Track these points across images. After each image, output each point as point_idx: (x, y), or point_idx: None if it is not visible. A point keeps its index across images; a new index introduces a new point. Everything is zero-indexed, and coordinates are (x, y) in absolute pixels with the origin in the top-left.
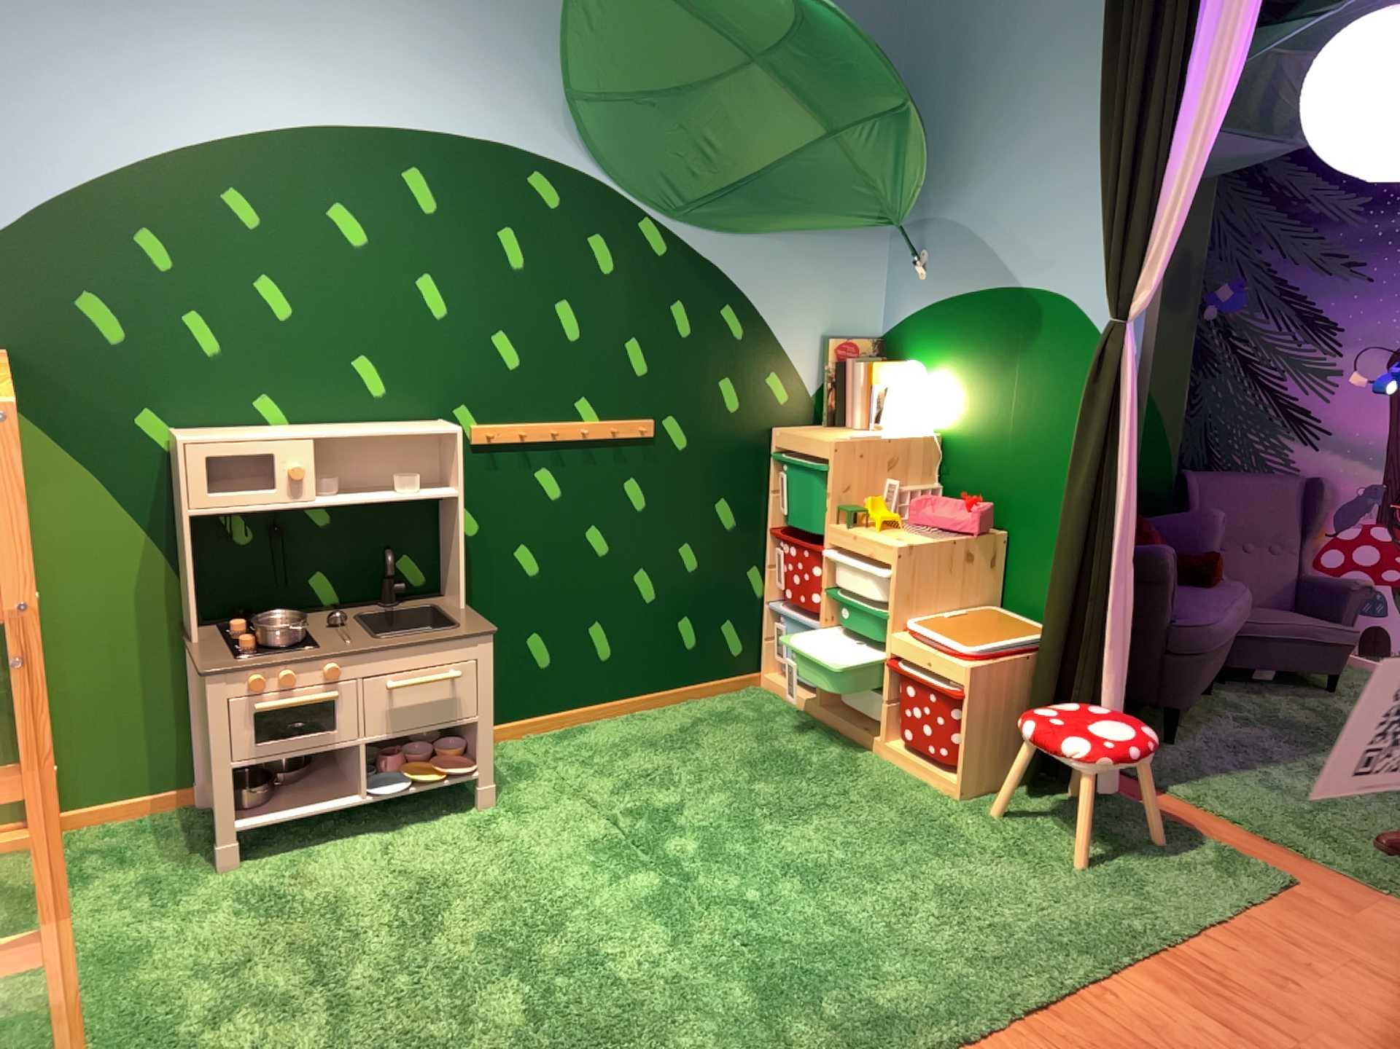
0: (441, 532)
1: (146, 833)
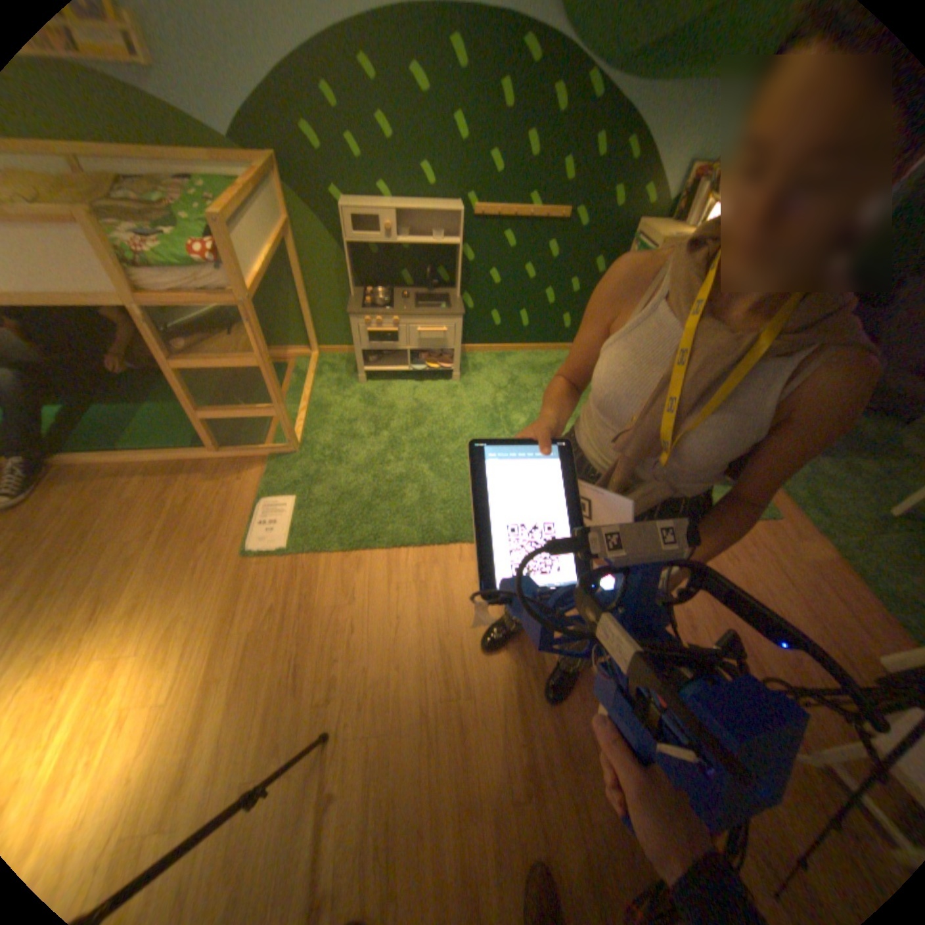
0: (454, 259)
1: (338, 364)
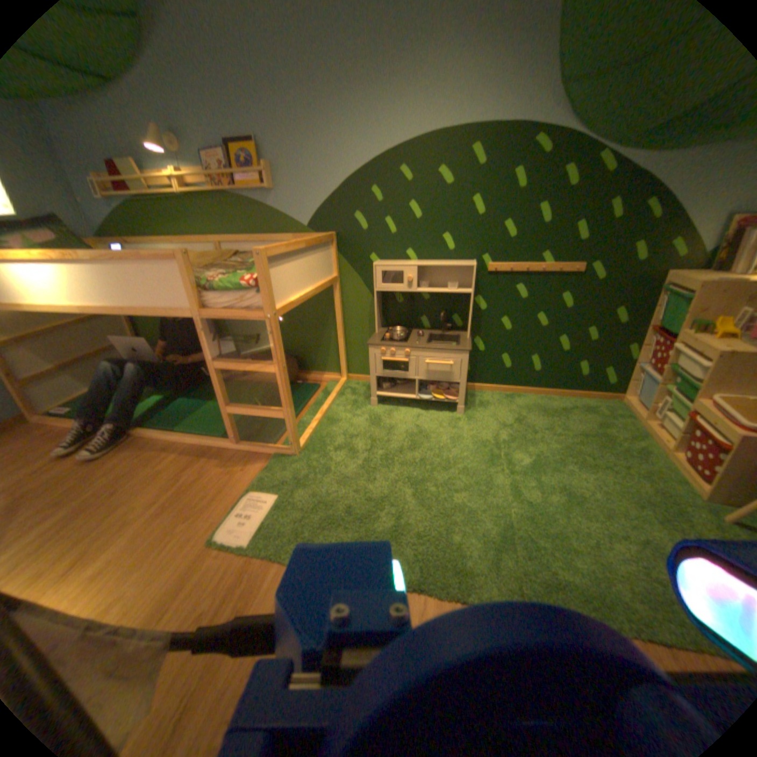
0: (466, 305)
1: (359, 386)
